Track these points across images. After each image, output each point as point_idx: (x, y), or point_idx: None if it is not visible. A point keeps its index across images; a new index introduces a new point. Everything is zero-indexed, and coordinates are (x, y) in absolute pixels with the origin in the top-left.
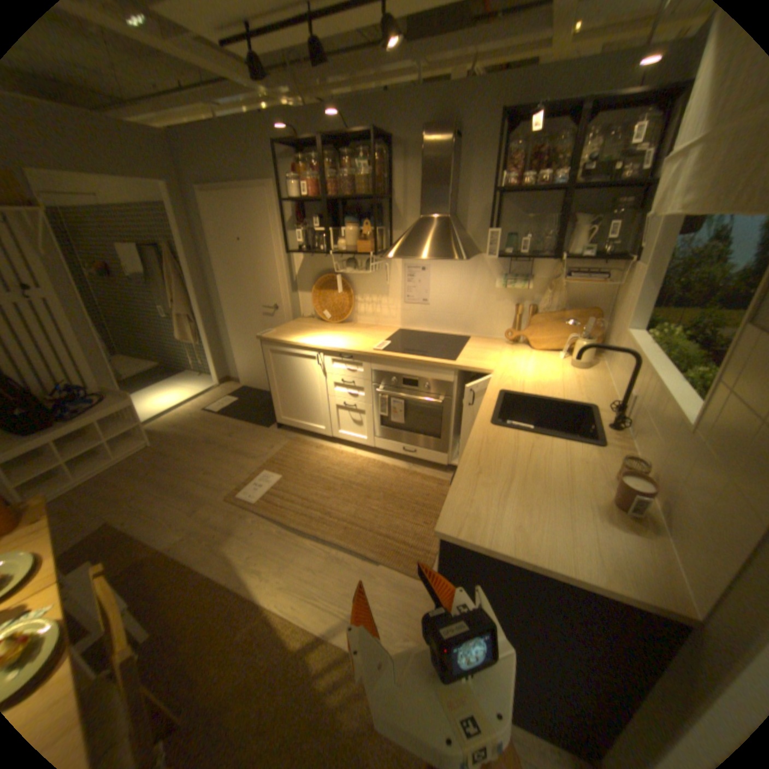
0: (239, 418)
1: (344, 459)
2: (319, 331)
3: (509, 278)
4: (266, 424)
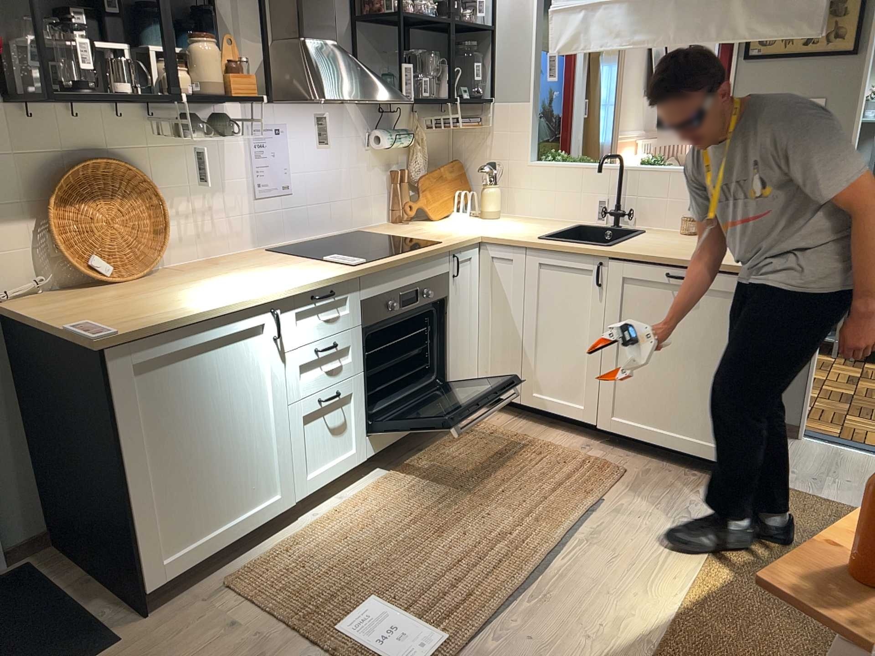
0: None
1: (363, 510)
2: (170, 291)
3: (394, 133)
4: (96, 644)
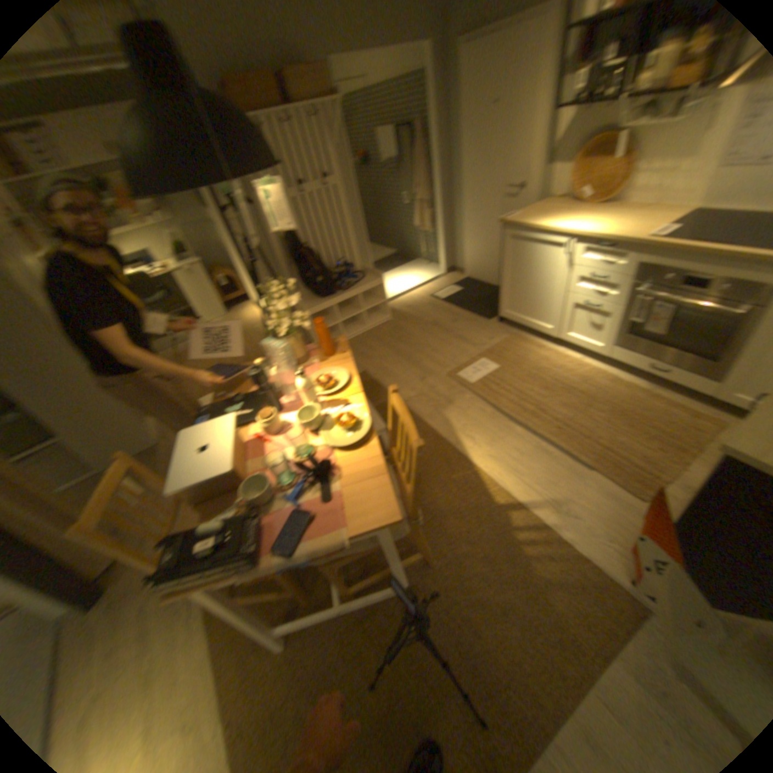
0: (463, 307)
1: (568, 364)
2: (574, 212)
3: None
4: (489, 316)
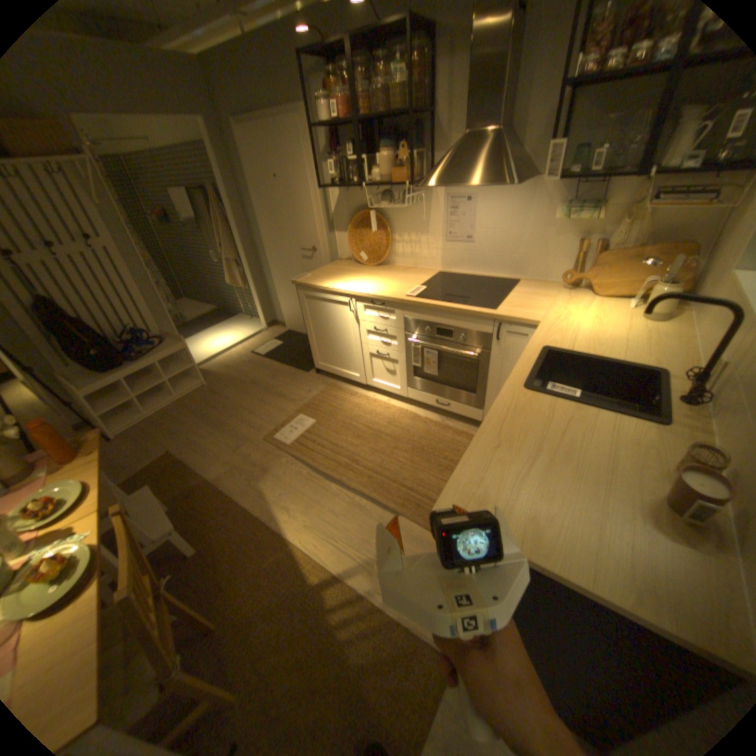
0: (281, 361)
1: (376, 408)
2: (353, 275)
3: (574, 205)
4: (306, 368)
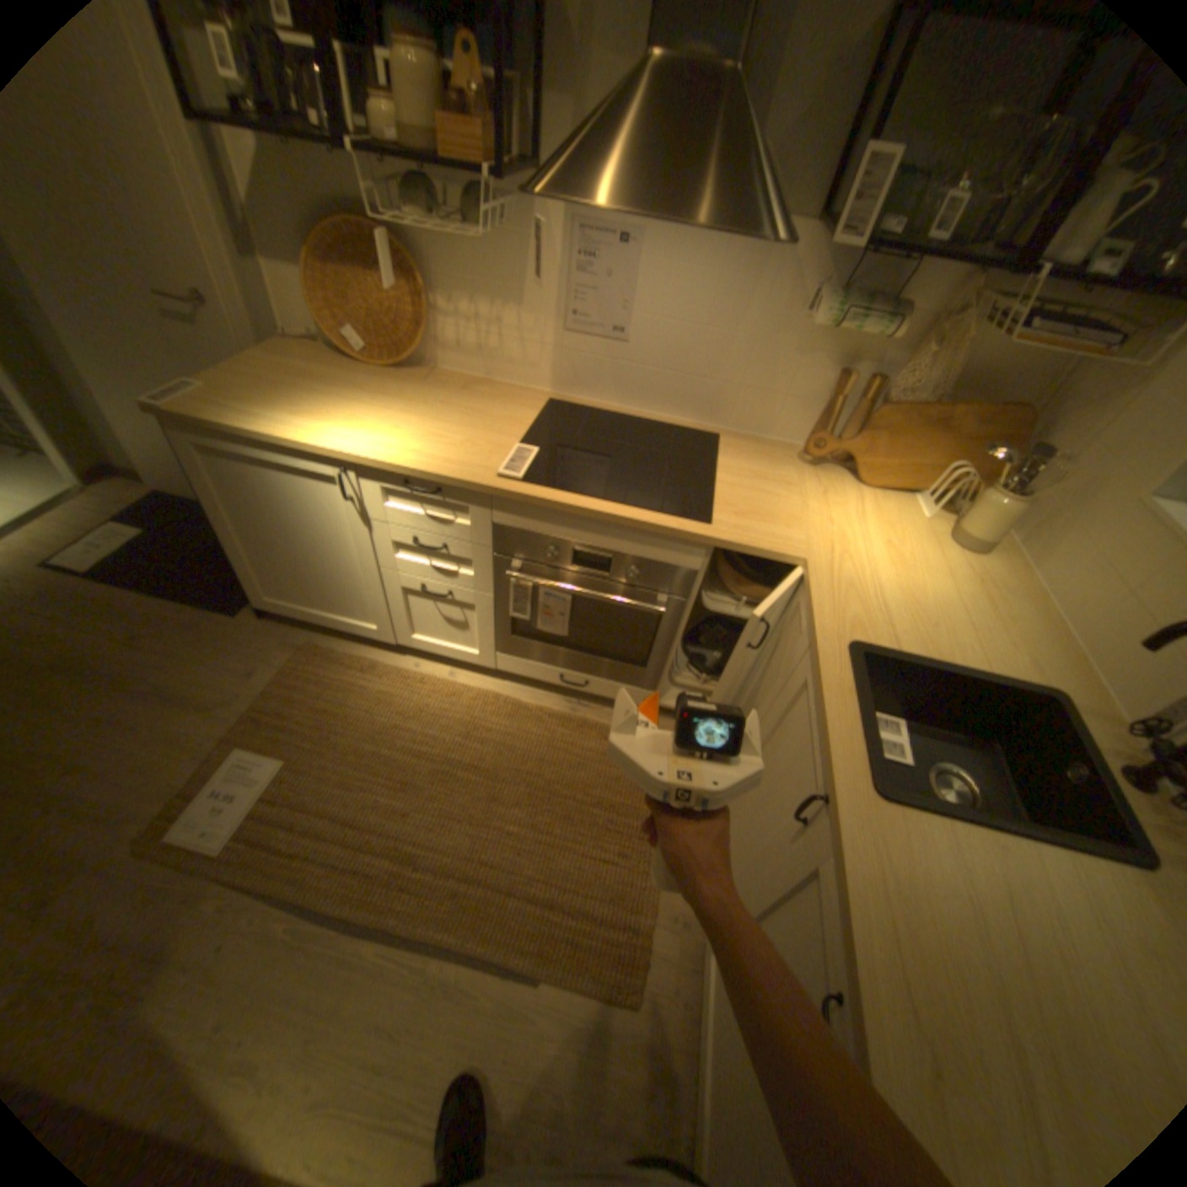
0: (148, 591)
1: (428, 701)
2: (334, 393)
3: (855, 303)
4: (225, 607)
